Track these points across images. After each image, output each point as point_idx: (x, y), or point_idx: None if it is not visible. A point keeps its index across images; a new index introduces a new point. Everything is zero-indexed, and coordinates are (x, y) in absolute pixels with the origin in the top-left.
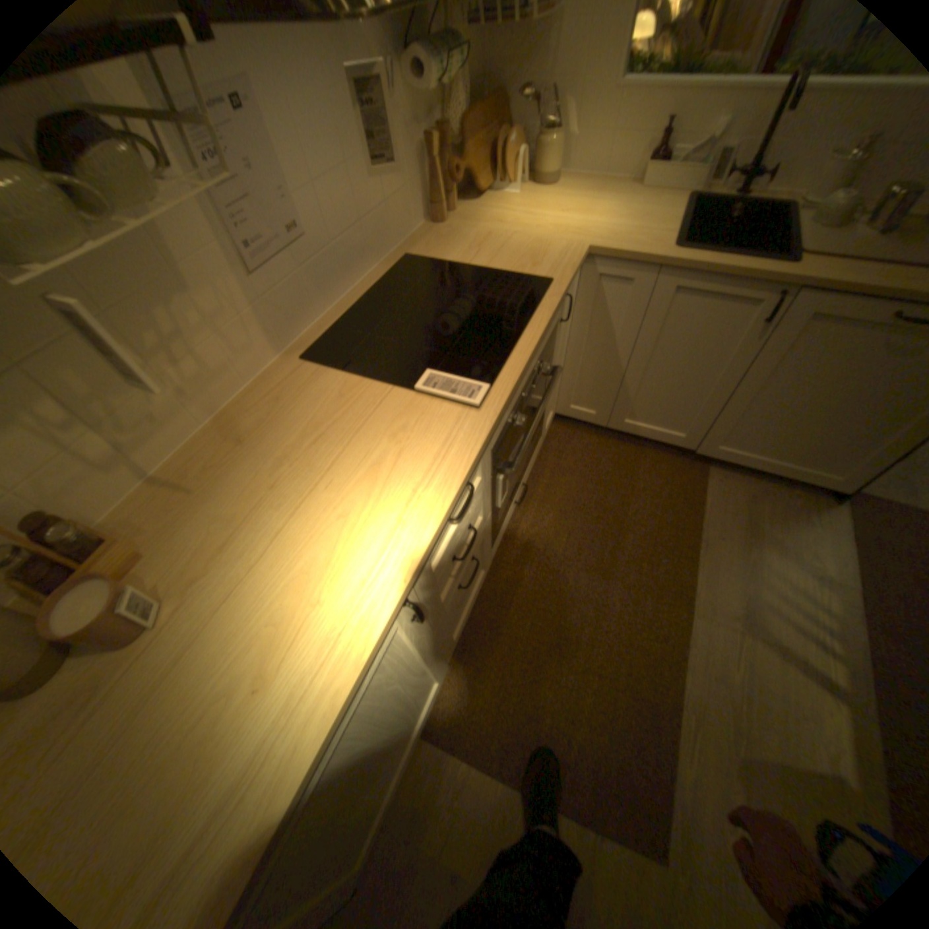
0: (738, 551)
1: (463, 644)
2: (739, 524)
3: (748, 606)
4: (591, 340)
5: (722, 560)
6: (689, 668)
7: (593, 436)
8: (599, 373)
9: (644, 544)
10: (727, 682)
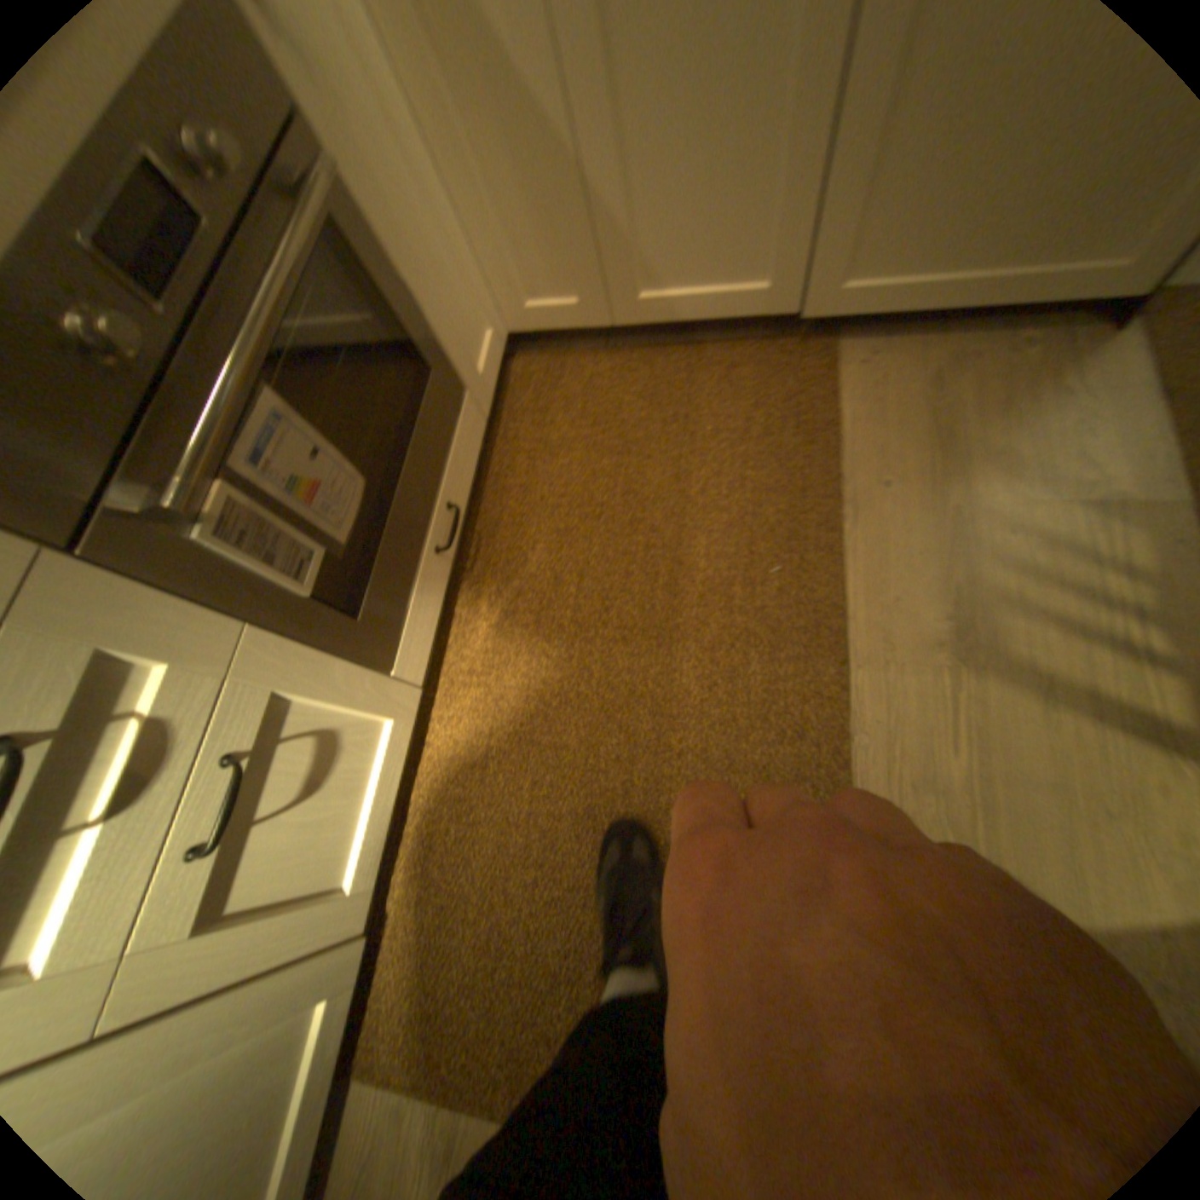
0: (915, 505)
1: (410, 864)
2: (911, 447)
3: (951, 614)
4: (465, 97)
5: (886, 534)
6: (849, 782)
7: (599, 360)
8: (533, 193)
9: (727, 551)
10: (931, 788)
